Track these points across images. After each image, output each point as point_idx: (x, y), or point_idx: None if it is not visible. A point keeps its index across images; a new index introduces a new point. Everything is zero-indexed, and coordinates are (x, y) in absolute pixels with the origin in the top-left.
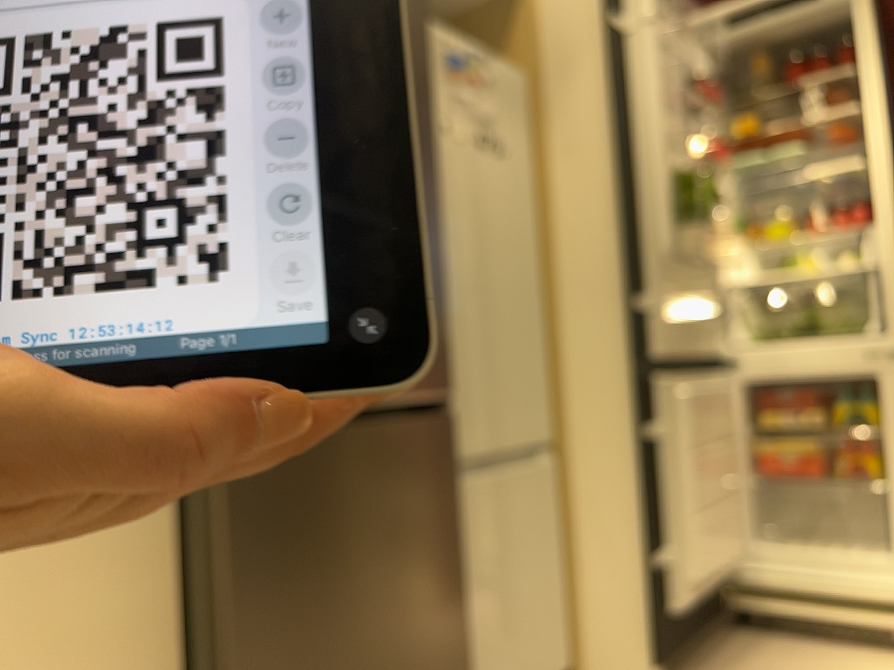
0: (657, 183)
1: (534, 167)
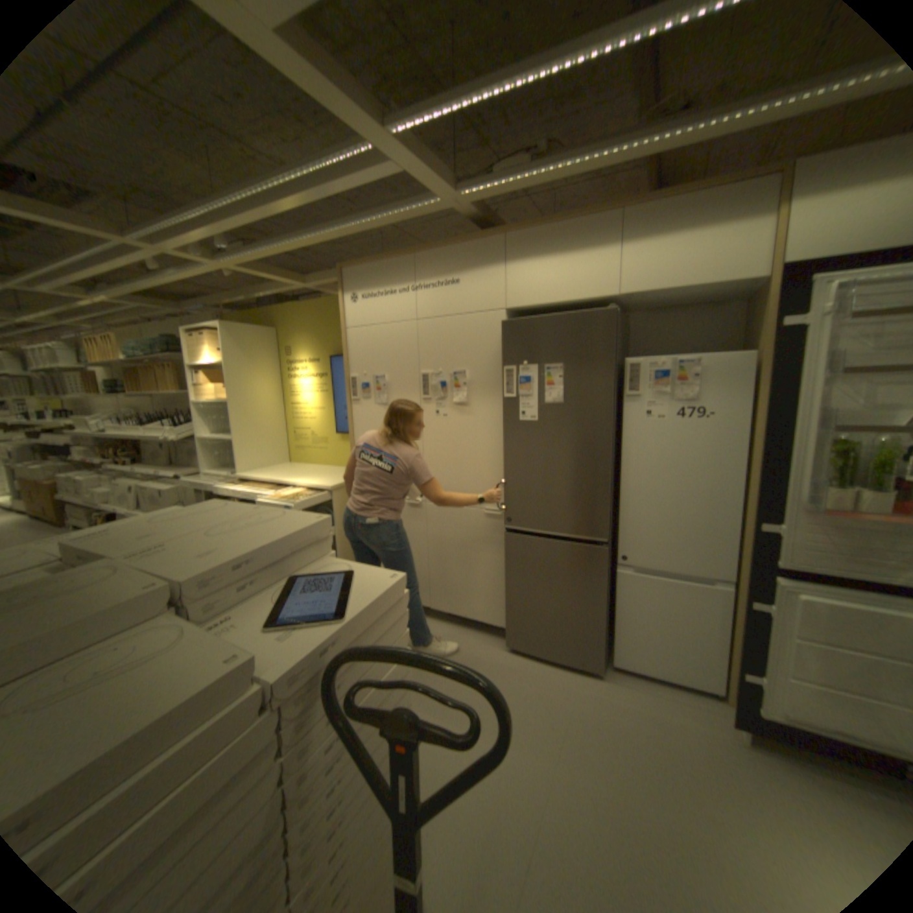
0: (810, 449)
1: (757, 414)
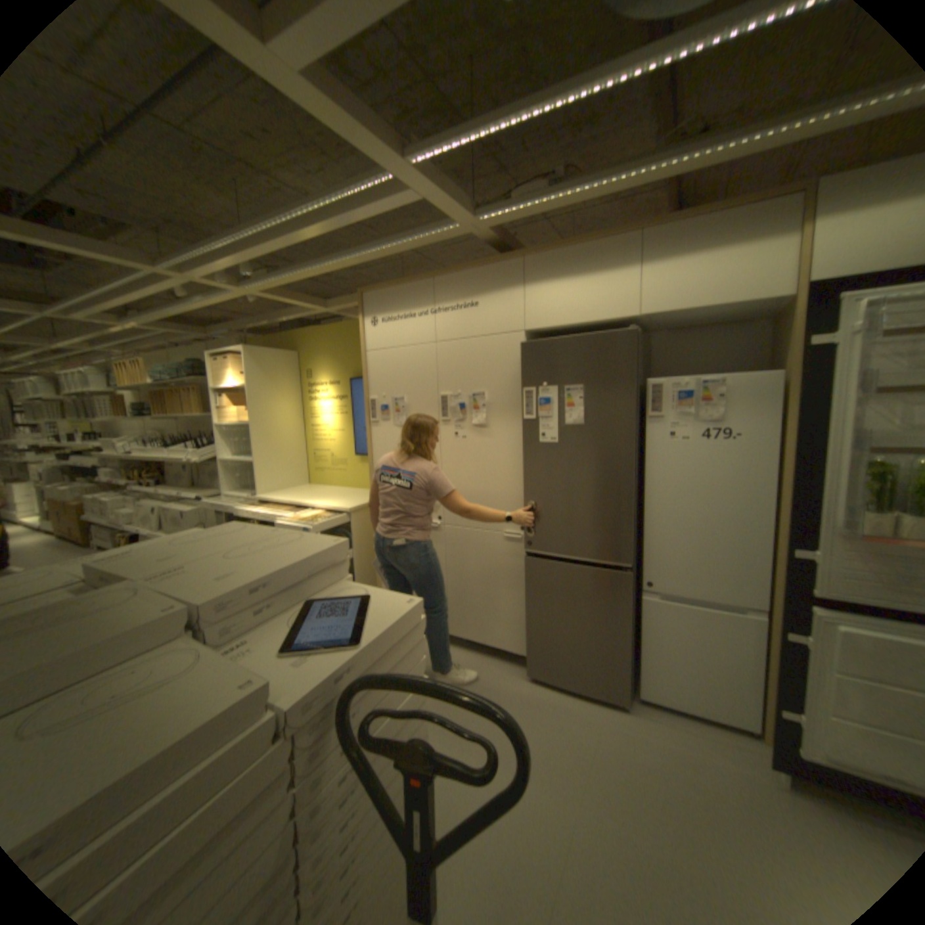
0: (844, 472)
1: (787, 435)
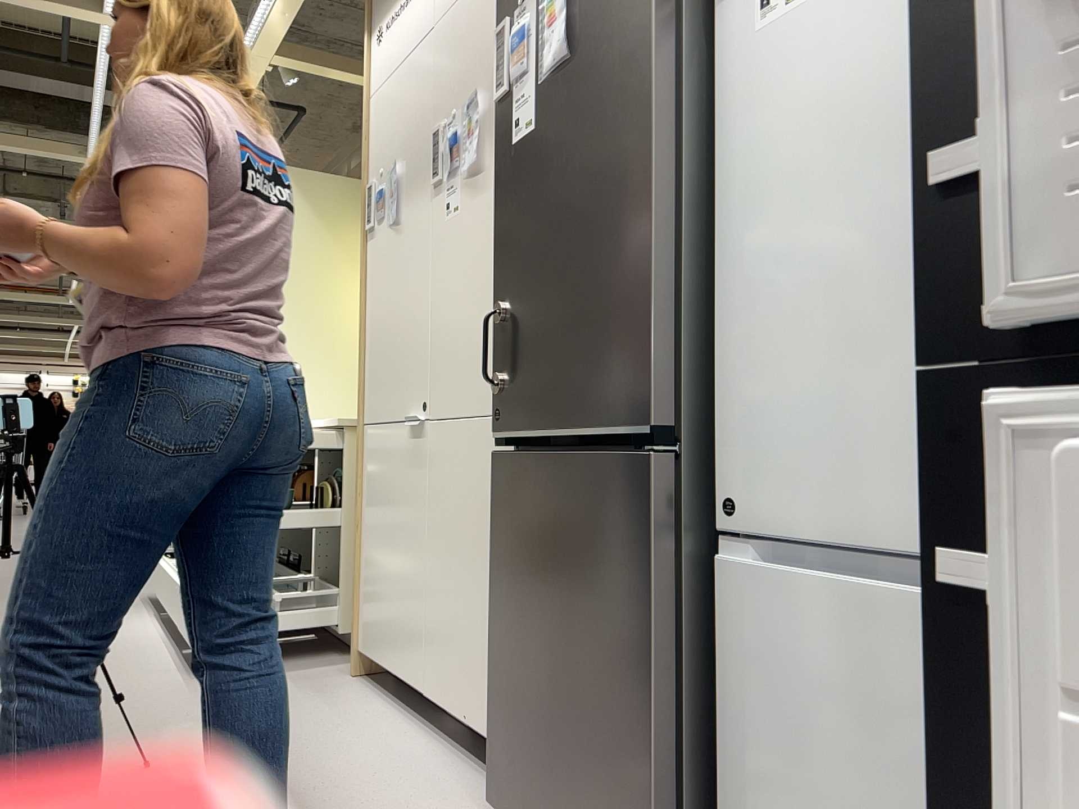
0: None
1: None
